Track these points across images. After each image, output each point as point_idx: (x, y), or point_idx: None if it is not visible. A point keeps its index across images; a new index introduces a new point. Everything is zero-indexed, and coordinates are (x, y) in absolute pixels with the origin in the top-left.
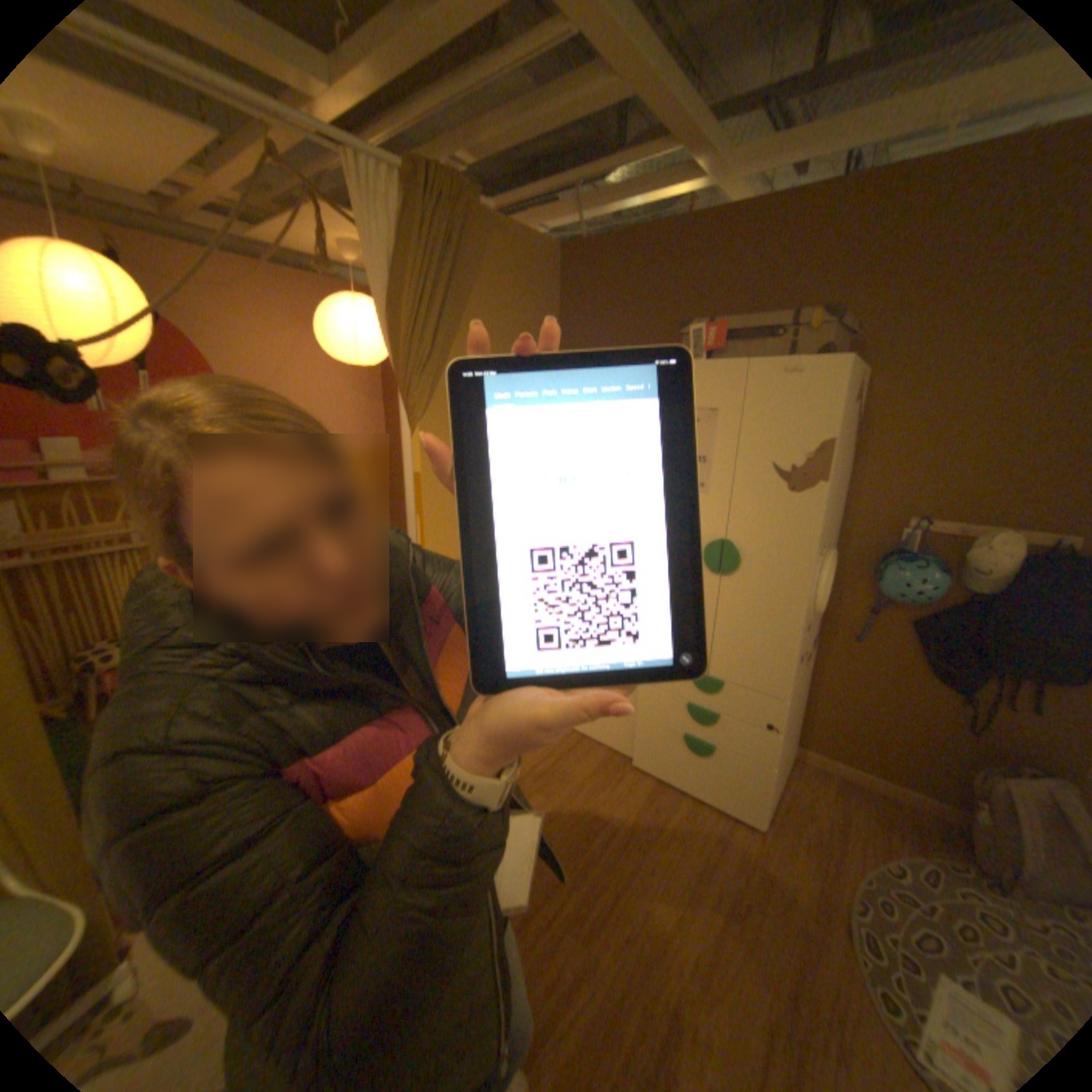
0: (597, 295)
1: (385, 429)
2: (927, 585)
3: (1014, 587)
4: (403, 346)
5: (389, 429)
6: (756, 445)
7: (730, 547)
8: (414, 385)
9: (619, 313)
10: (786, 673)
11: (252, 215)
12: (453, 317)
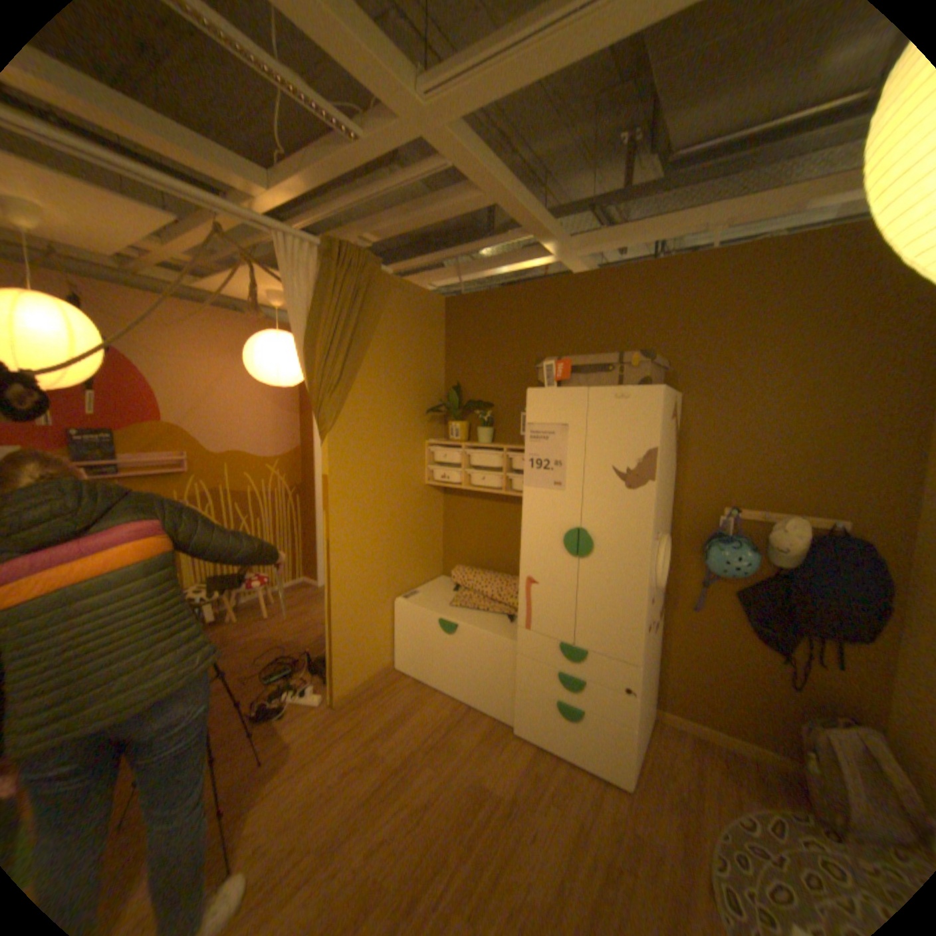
0: (474, 335)
1: (300, 436)
2: (742, 562)
3: (807, 562)
4: (317, 374)
5: (303, 436)
6: (599, 452)
7: (585, 534)
8: (325, 404)
9: (492, 349)
10: (637, 641)
11: (198, 270)
12: (359, 351)
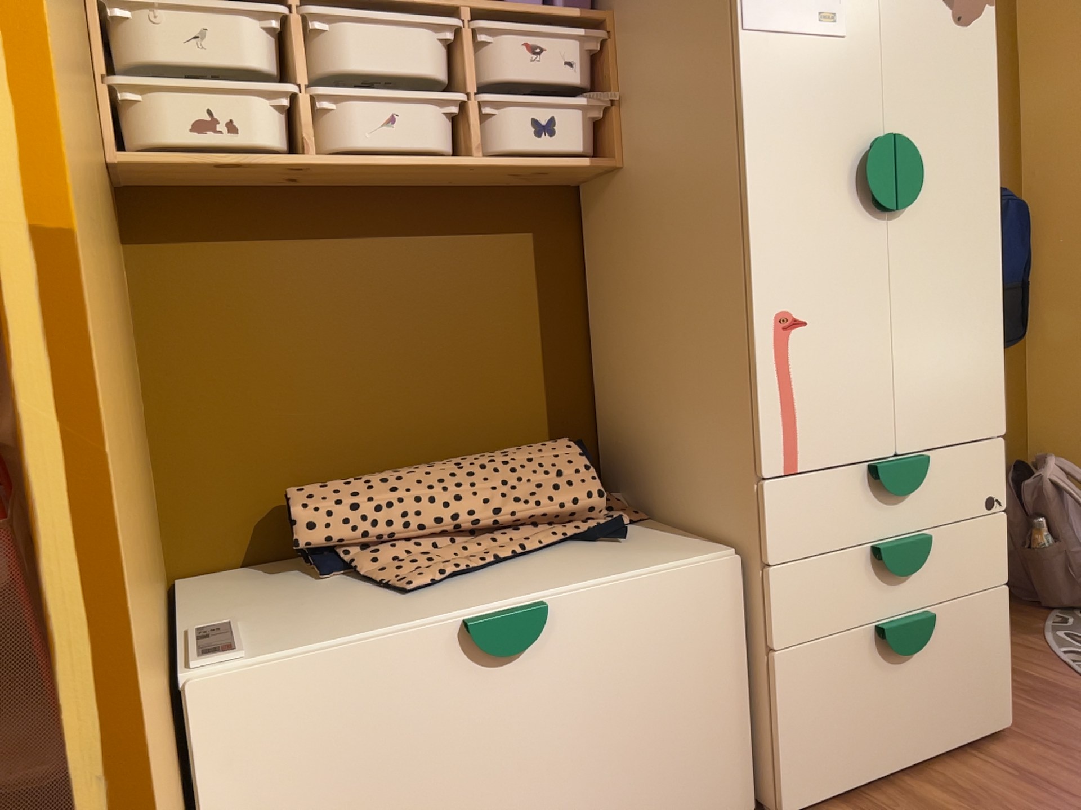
0: None
1: None
2: None
3: None
4: None
5: None
6: None
7: (909, 144)
8: None
9: None
10: (998, 376)
11: None
12: None
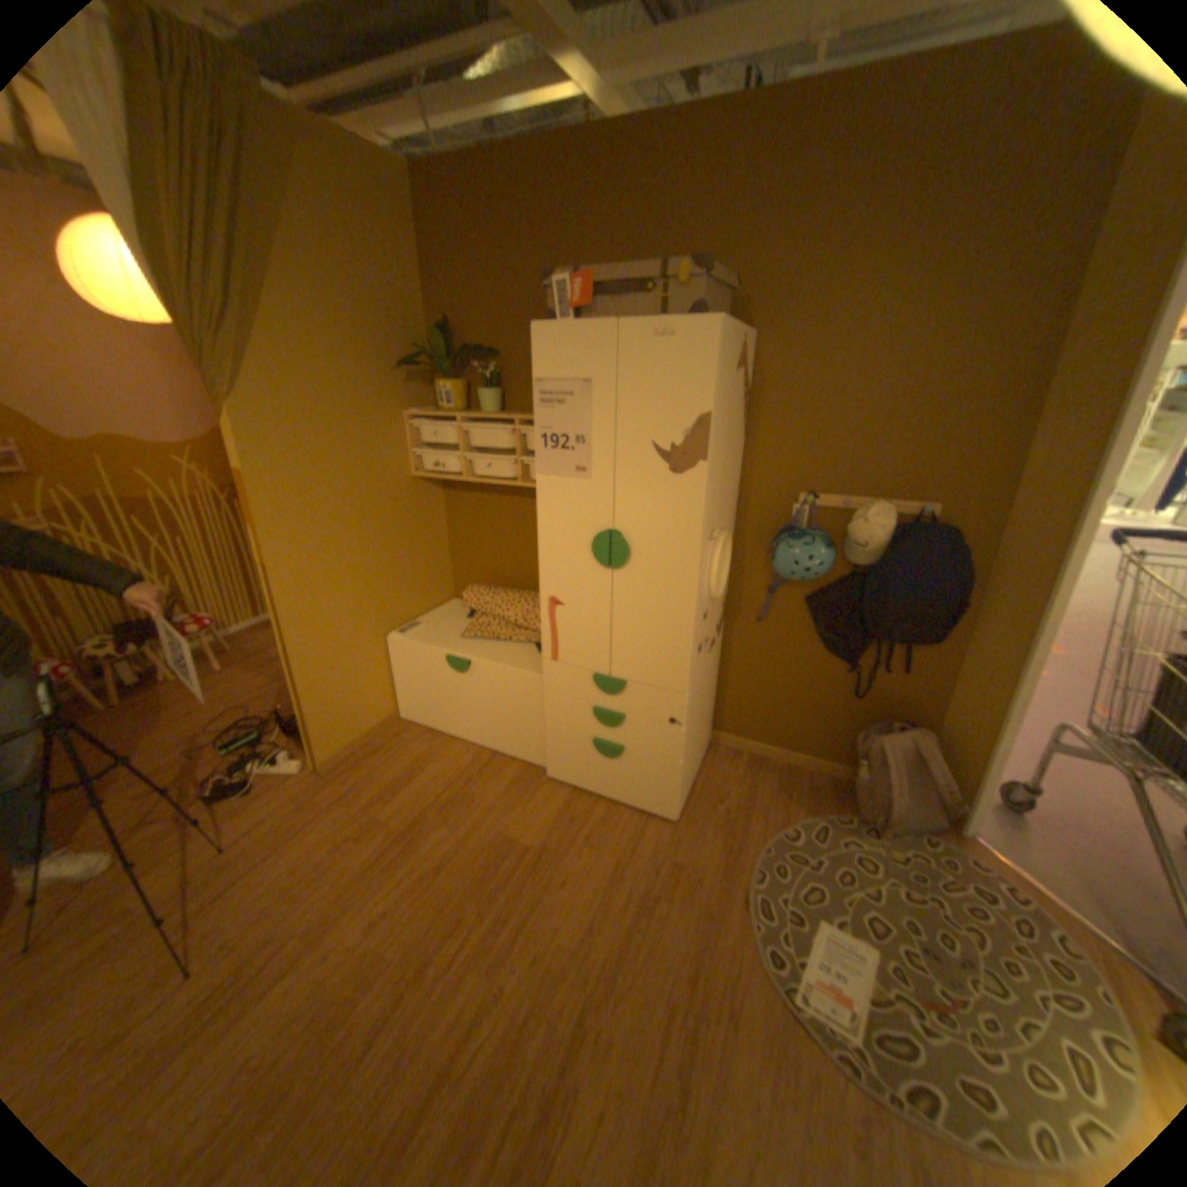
0: (460, 234)
1: None
2: (813, 561)
3: (885, 557)
4: (180, 297)
5: None
6: (635, 422)
7: (618, 538)
8: (209, 351)
9: (490, 258)
10: (682, 665)
11: None
12: (257, 257)
